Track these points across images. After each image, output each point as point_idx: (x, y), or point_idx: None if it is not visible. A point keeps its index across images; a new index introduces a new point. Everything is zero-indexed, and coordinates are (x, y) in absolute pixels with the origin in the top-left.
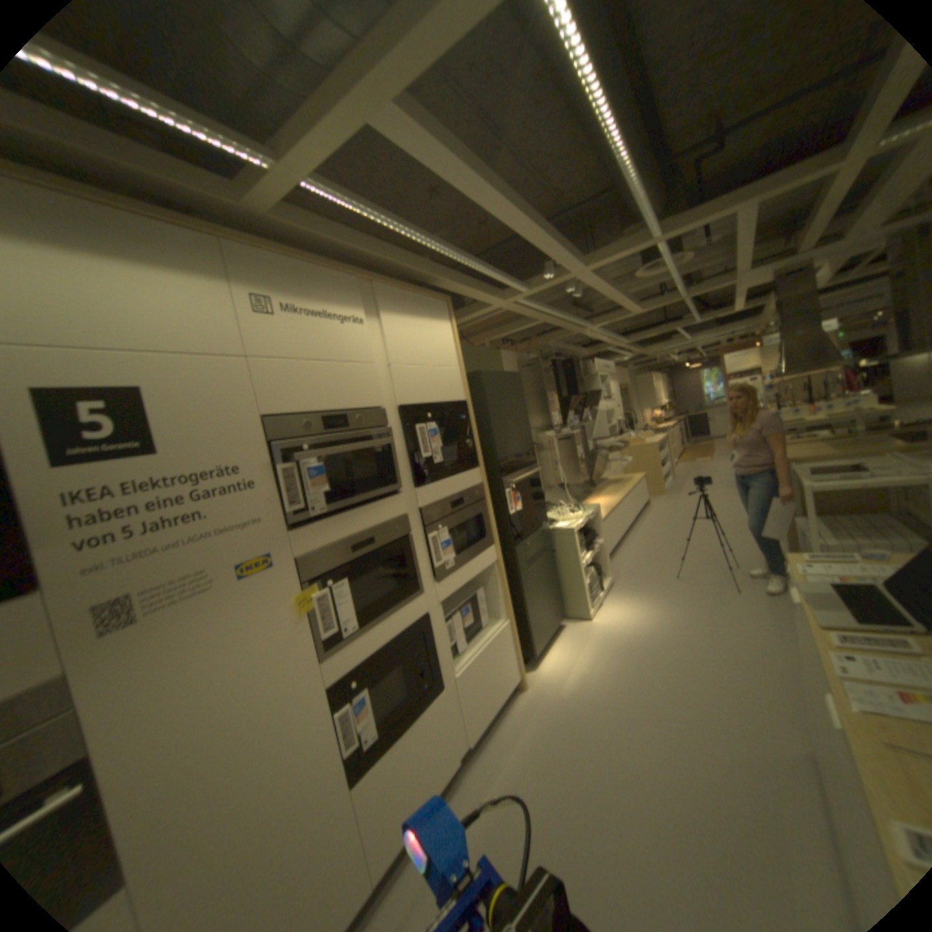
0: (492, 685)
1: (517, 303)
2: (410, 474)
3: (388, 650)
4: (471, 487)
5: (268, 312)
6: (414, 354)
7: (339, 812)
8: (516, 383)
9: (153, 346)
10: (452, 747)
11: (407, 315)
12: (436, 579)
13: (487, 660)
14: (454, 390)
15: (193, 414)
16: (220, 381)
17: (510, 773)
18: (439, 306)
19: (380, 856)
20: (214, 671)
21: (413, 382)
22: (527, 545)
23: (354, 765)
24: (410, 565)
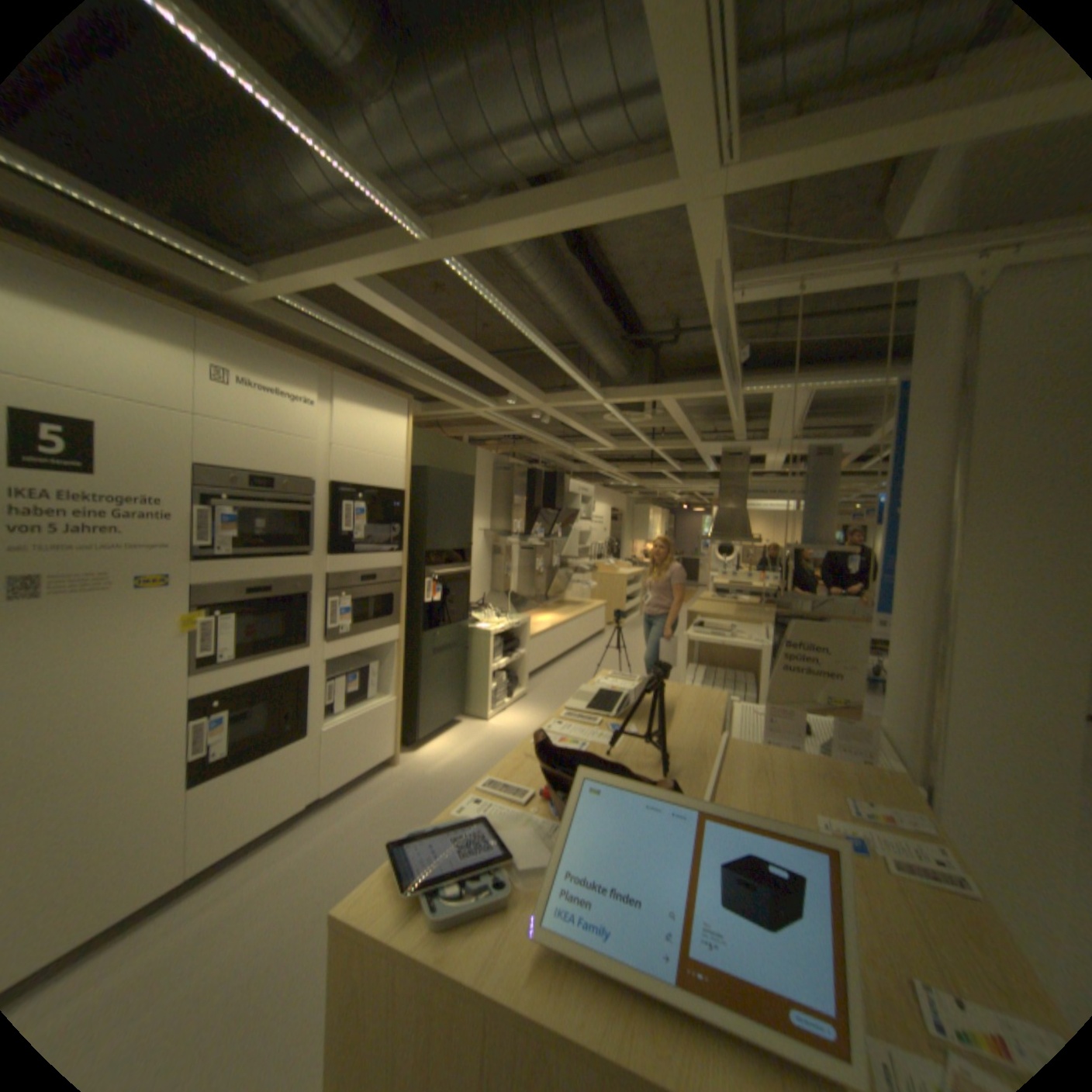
0: (360, 750)
1: (490, 414)
2: (326, 542)
3: (259, 687)
4: (389, 568)
5: (222, 383)
6: (360, 440)
7: (171, 807)
8: (468, 485)
9: (113, 394)
10: (301, 791)
11: (362, 406)
12: (327, 640)
13: (361, 726)
14: (394, 479)
15: (132, 452)
16: (163, 430)
17: (349, 823)
18: (400, 402)
19: (200, 859)
20: (92, 656)
21: (351, 464)
22: (436, 635)
23: (197, 773)
24: (302, 620)
